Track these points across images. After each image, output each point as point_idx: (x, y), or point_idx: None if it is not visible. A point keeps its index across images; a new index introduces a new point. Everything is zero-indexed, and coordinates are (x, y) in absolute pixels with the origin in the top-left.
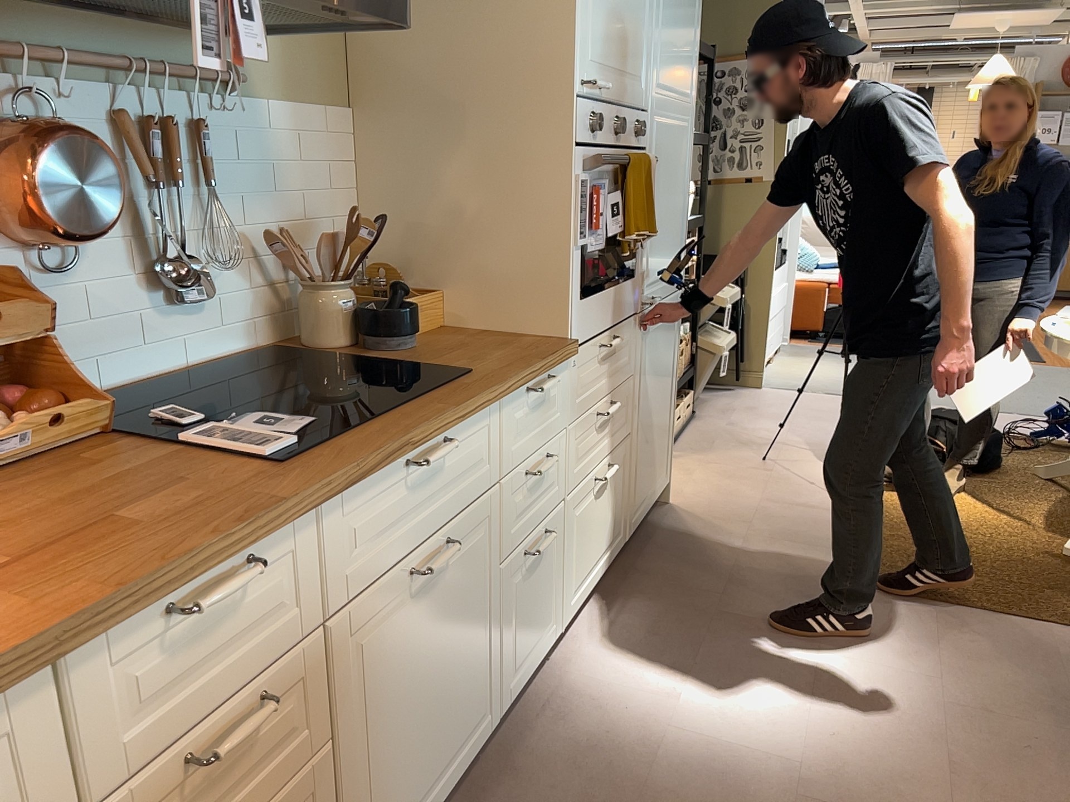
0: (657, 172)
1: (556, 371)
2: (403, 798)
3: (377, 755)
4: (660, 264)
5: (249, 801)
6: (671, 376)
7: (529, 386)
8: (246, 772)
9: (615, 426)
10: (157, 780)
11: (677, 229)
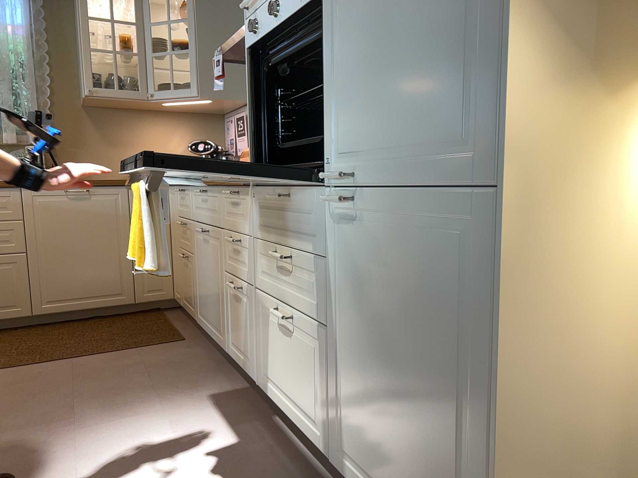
0: (350, 2)
1: (243, 192)
2: (204, 308)
3: (199, 279)
4: (380, 128)
5: (186, 246)
6: (456, 361)
7: (231, 191)
8: (186, 238)
9: (300, 290)
10: (181, 221)
11: (449, 58)
